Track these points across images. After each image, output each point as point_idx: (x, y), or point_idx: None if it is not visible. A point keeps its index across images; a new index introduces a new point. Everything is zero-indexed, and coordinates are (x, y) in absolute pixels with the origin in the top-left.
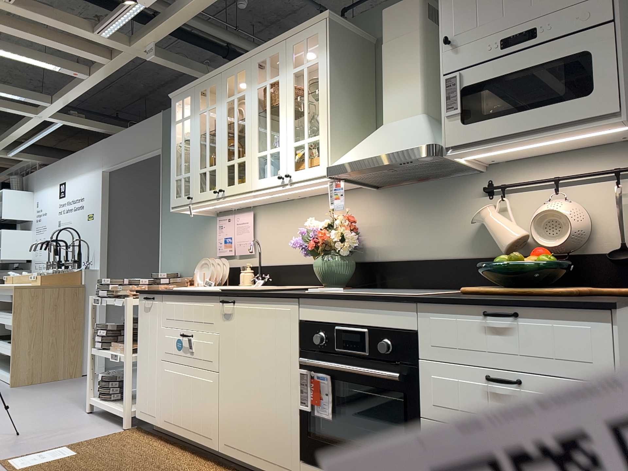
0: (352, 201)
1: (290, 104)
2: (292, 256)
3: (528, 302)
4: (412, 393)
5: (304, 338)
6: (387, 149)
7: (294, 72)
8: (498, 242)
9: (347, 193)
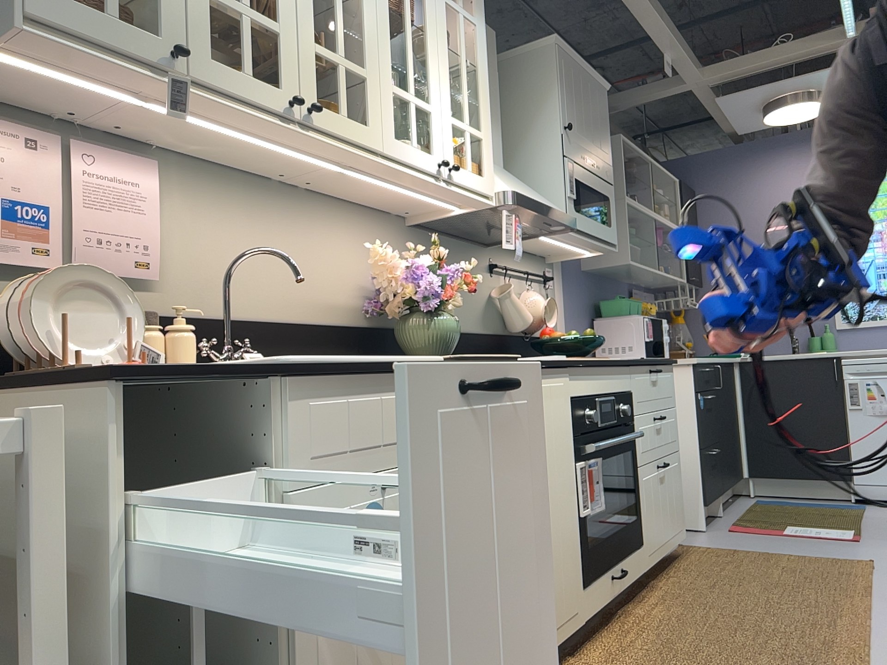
0: (379, 230)
1: (444, 48)
2: (274, 304)
3: (664, 361)
4: (633, 448)
5: (577, 420)
6: (546, 202)
7: (448, 3)
8: (517, 320)
9: (371, 214)
